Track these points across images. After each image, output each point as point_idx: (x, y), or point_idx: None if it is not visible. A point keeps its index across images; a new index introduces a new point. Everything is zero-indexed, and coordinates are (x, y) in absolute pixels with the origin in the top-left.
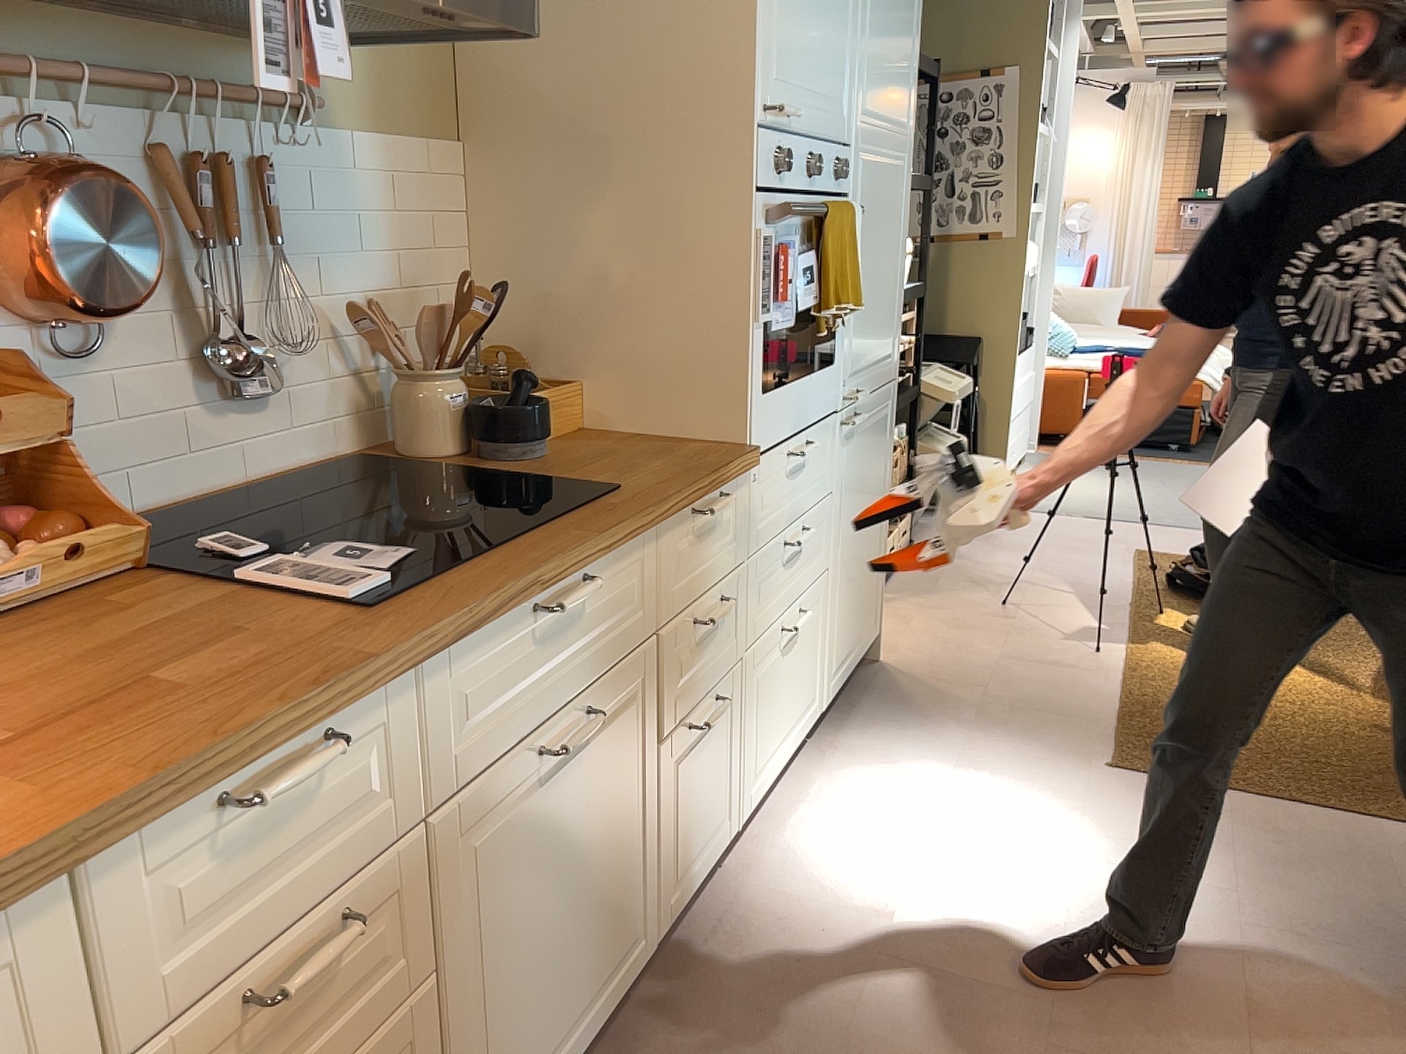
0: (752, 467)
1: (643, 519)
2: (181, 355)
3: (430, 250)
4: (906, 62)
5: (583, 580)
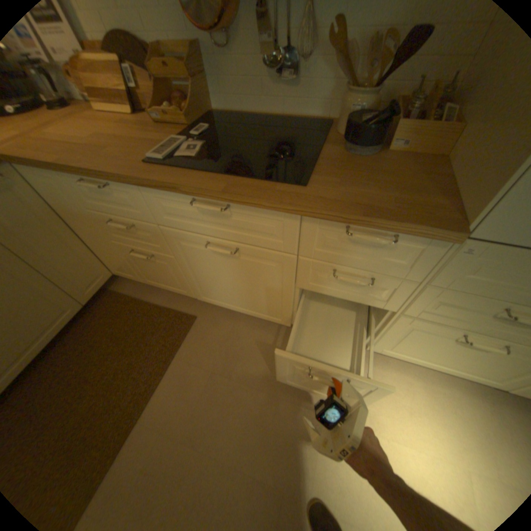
0: (449, 240)
1: (268, 203)
2: (260, 51)
3: None
4: None
5: (224, 205)
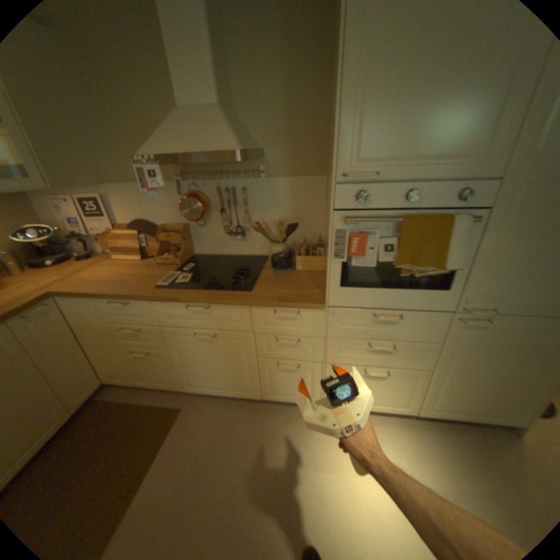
0: (319, 309)
1: (232, 302)
2: (224, 228)
3: (306, 208)
4: None
5: (207, 307)
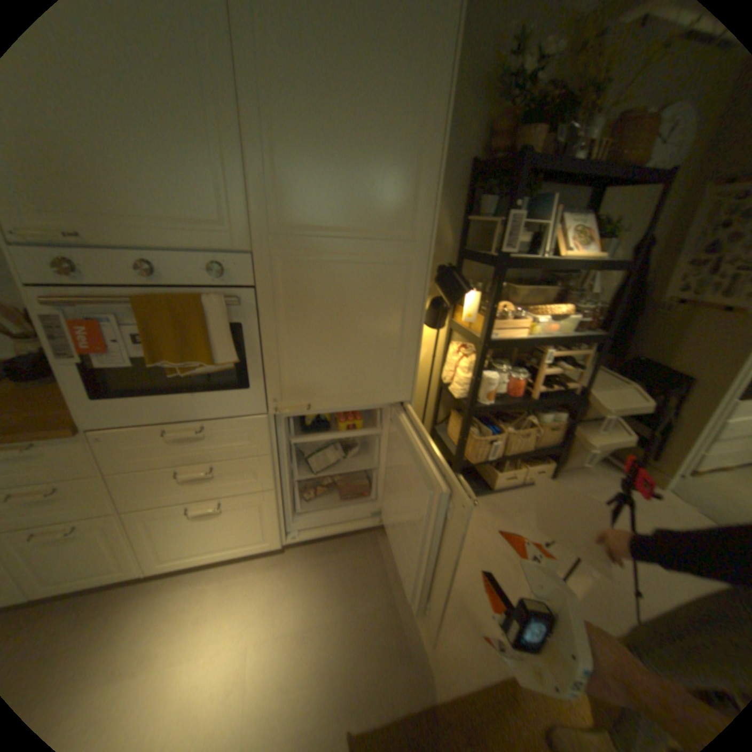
0: (65, 438)
1: None
2: None
3: None
4: (396, 178)
5: None
